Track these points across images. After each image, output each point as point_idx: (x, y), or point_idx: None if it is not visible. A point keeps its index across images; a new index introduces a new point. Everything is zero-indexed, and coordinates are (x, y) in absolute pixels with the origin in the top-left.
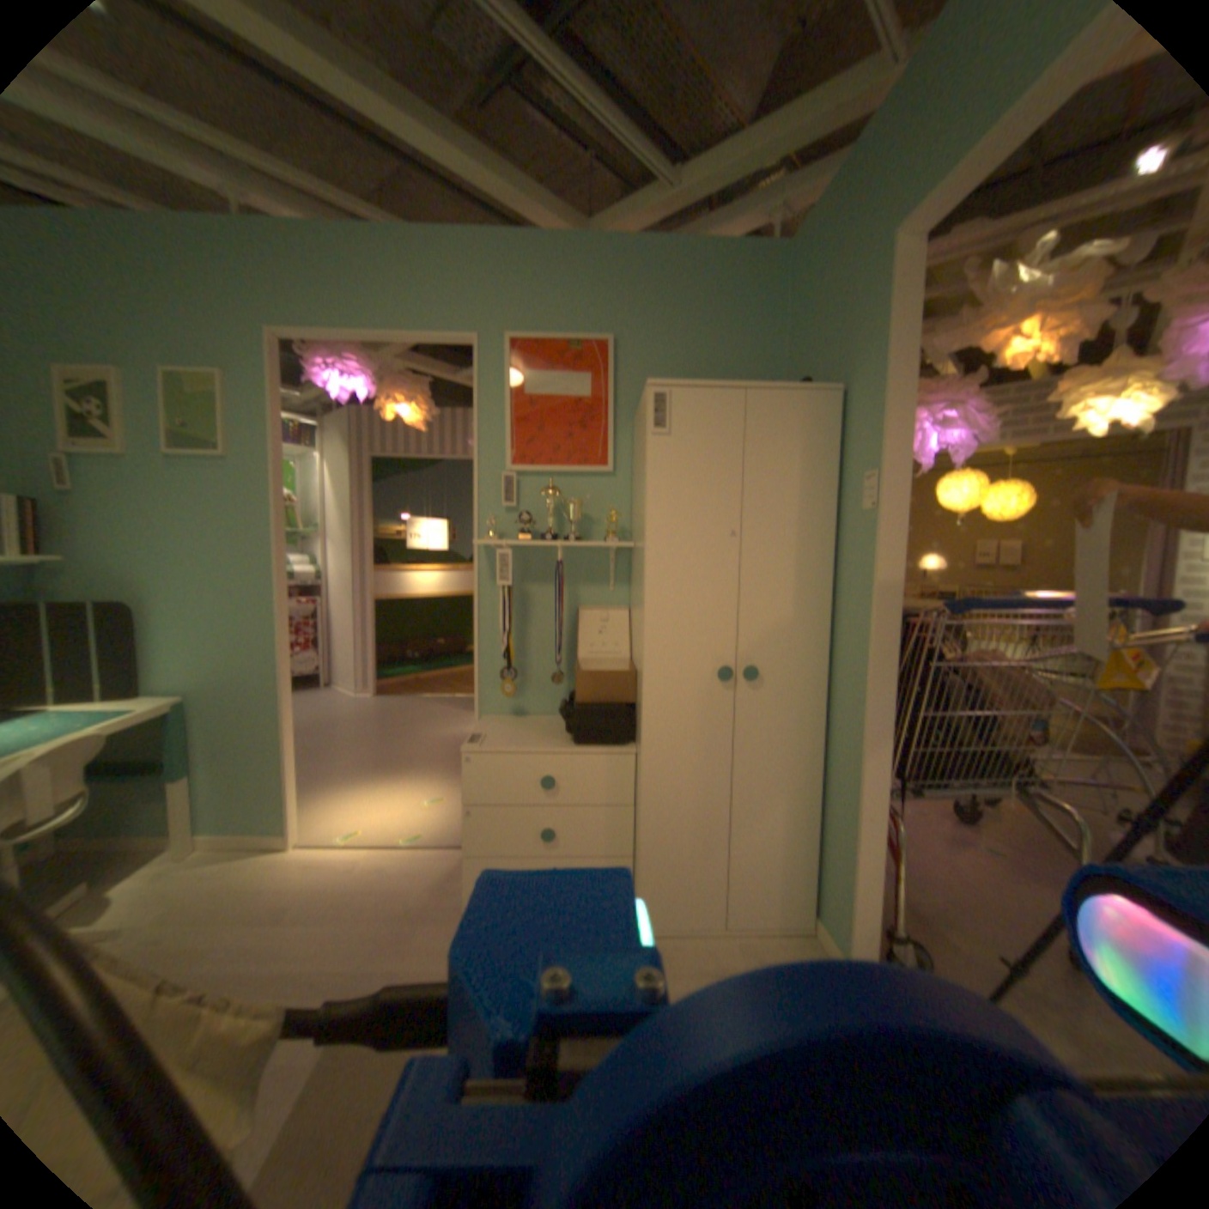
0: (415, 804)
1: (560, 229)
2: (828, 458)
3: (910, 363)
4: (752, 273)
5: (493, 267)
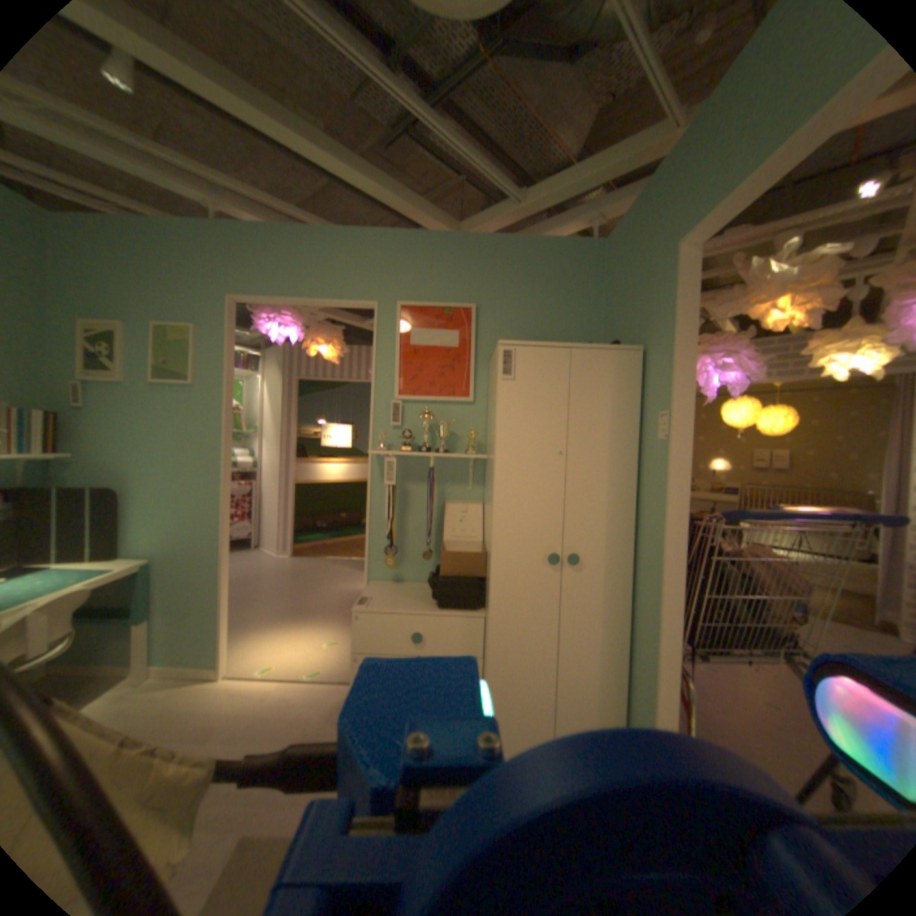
0: (317, 648)
1: (440, 232)
2: (632, 399)
3: (692, 335)
4: (577, 262)
5: (391, 257)
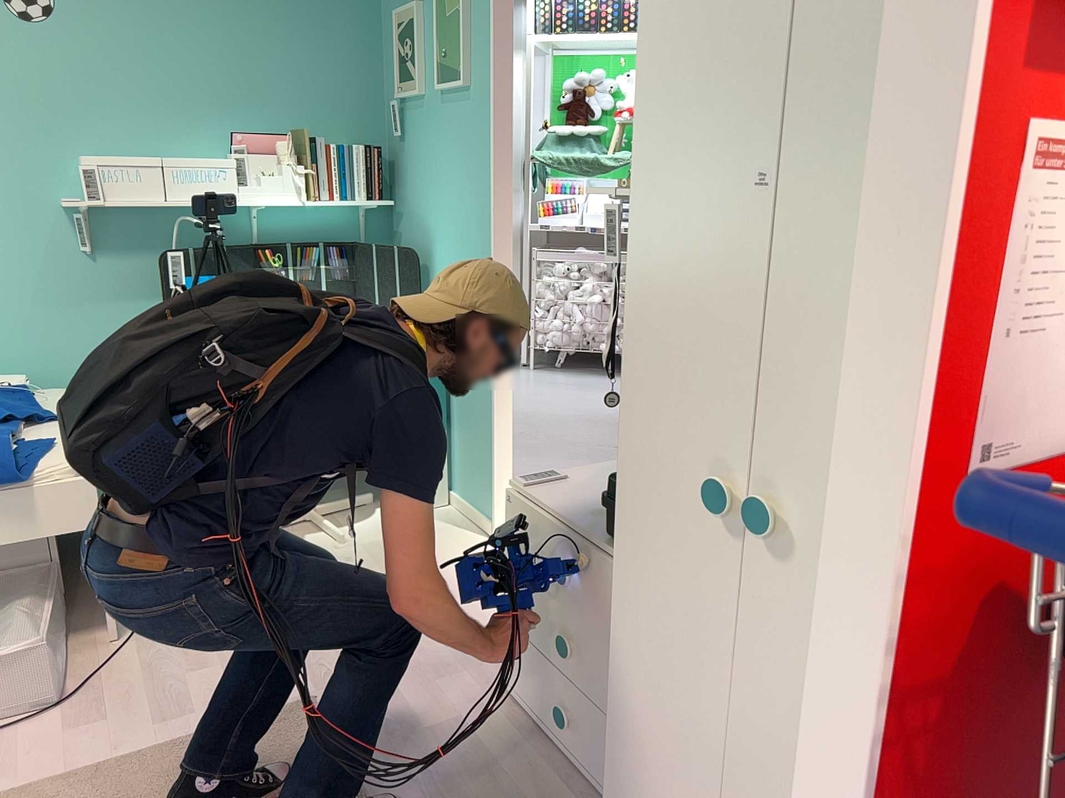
0: None
1: None
2: None
3: None
4: None
5: None
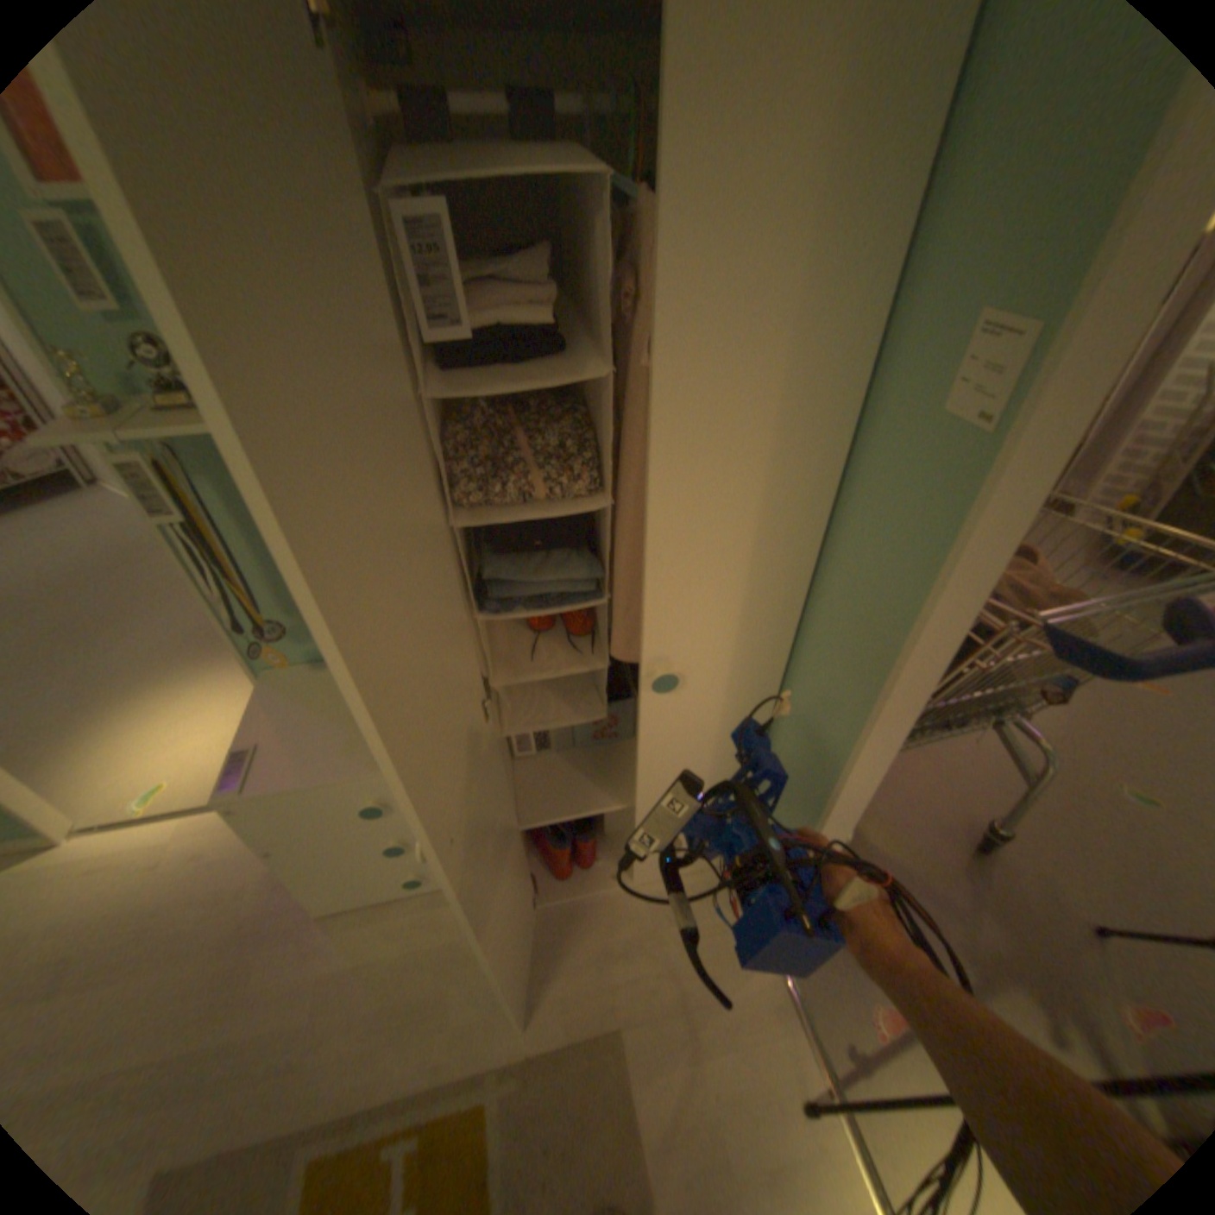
0: None
1: None
2: (891, 224)
3: None
4: None
5: None
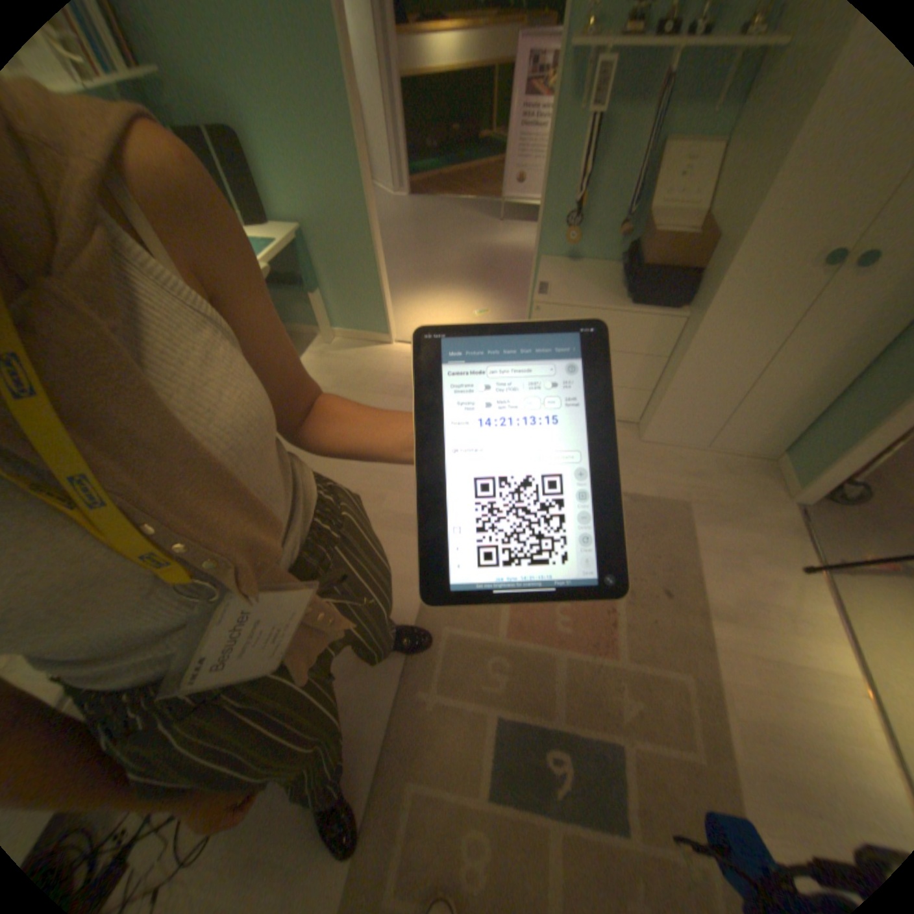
0: (468, 313)
1: None
2: None
3: None
4: None
5: None
